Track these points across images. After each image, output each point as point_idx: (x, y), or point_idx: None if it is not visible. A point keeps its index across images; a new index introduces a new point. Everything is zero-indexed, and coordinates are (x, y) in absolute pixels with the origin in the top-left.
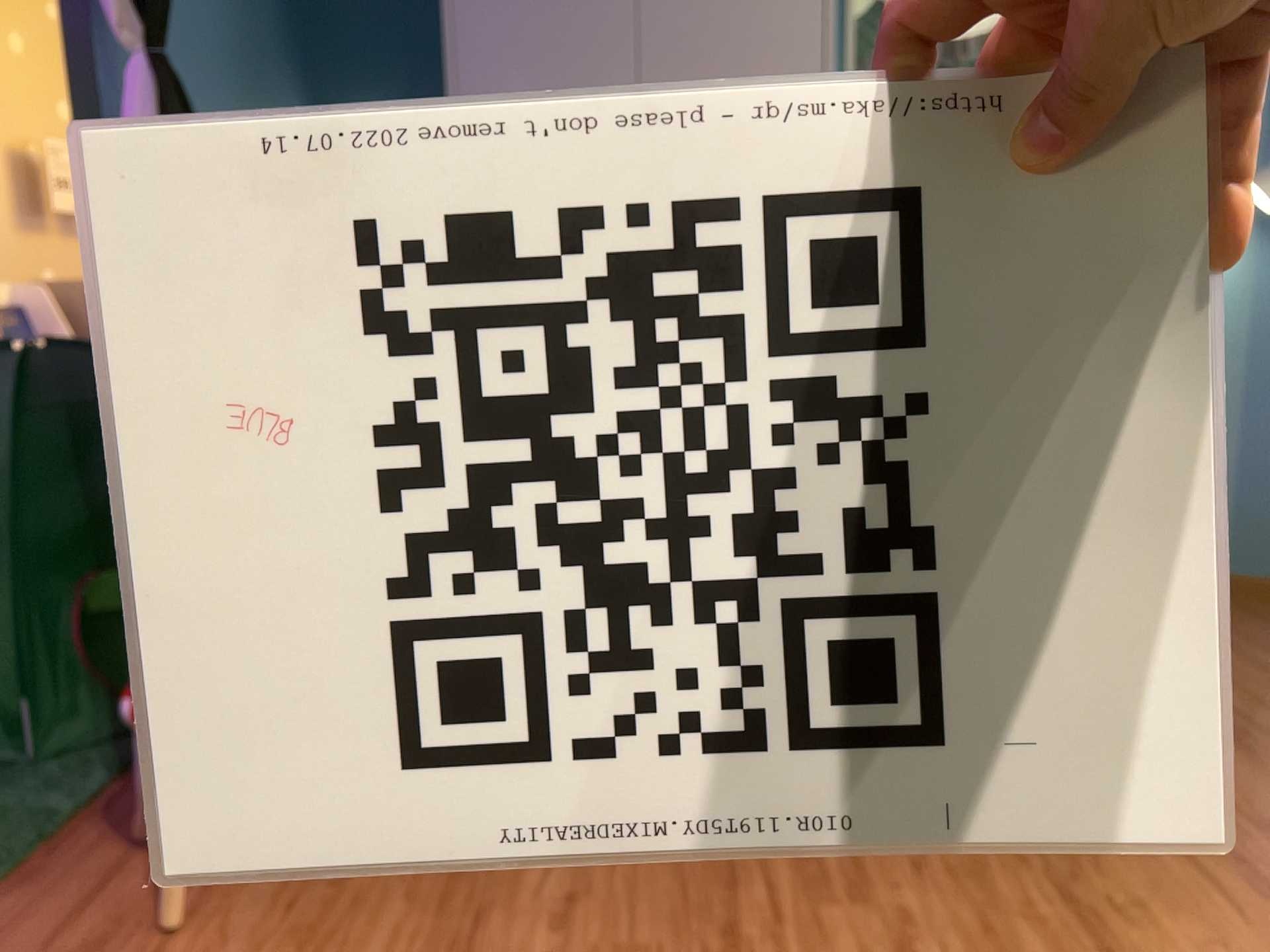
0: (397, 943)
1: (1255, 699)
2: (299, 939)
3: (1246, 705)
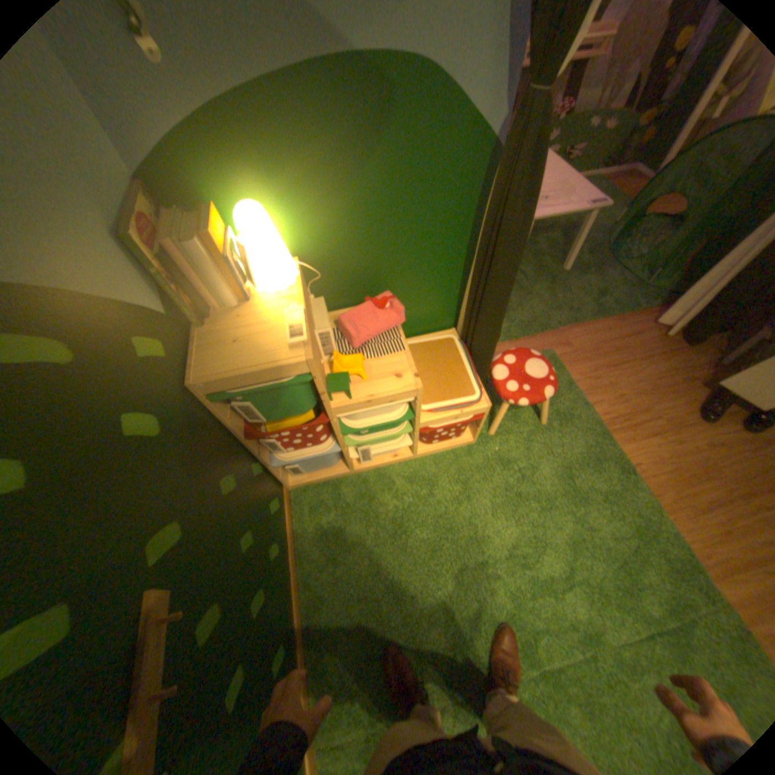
0: (673, 412)
1: None
2: (655, 390)
3: None
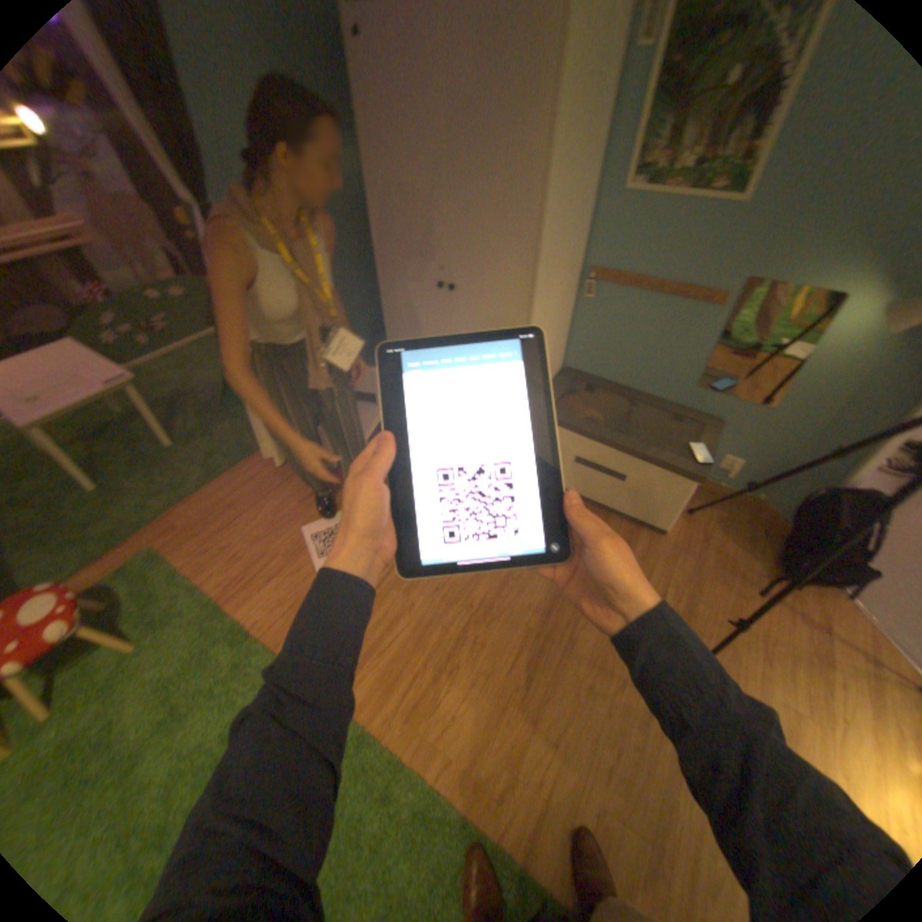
0: (290, 541)
1: (667, 579)
2: (272, 527)
3: (657, 581)
